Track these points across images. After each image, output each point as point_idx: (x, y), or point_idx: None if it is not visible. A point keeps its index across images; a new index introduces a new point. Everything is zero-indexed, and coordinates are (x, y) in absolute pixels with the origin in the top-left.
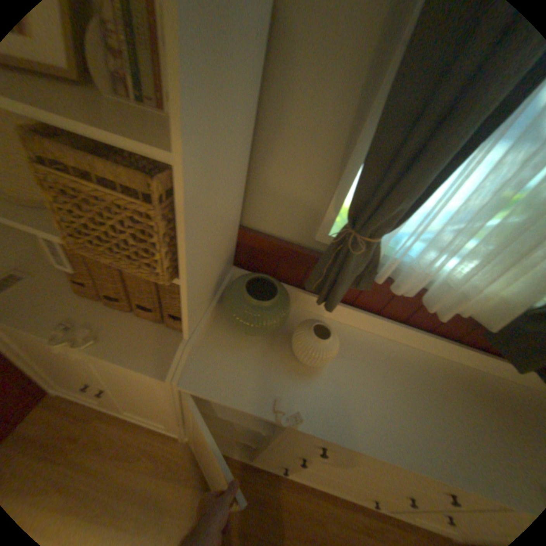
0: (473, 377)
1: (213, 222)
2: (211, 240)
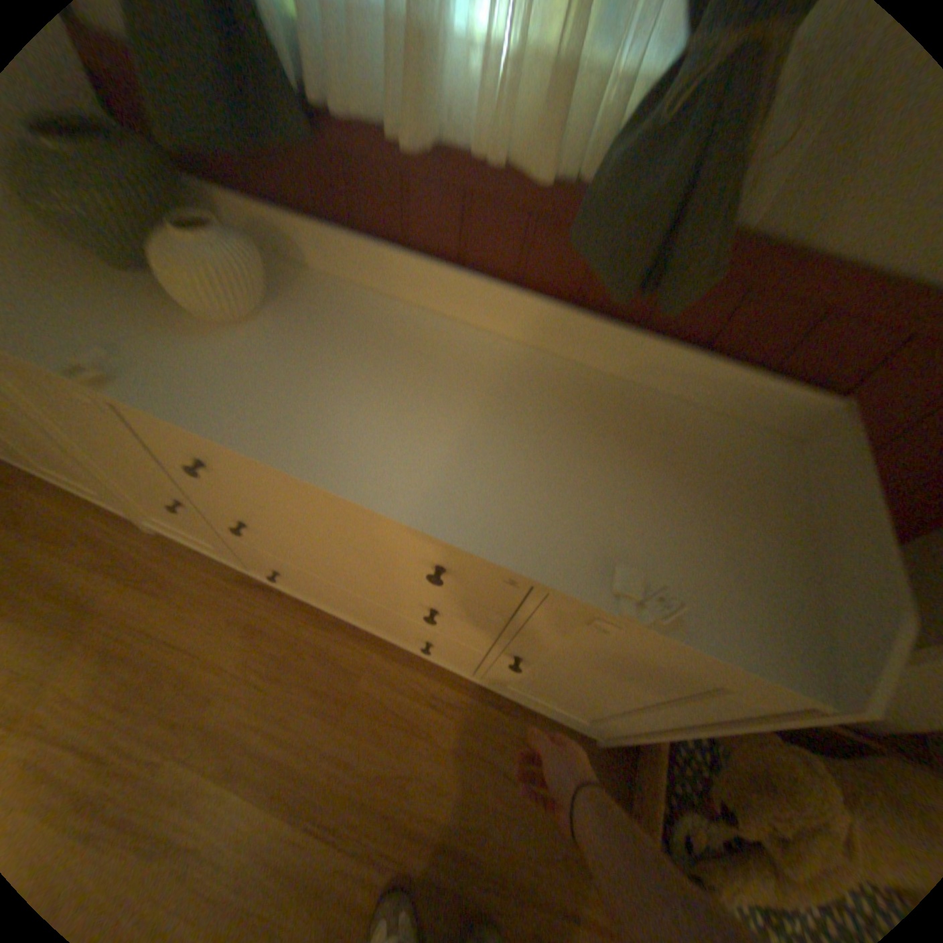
0: (603, 390)
1: None
2: None
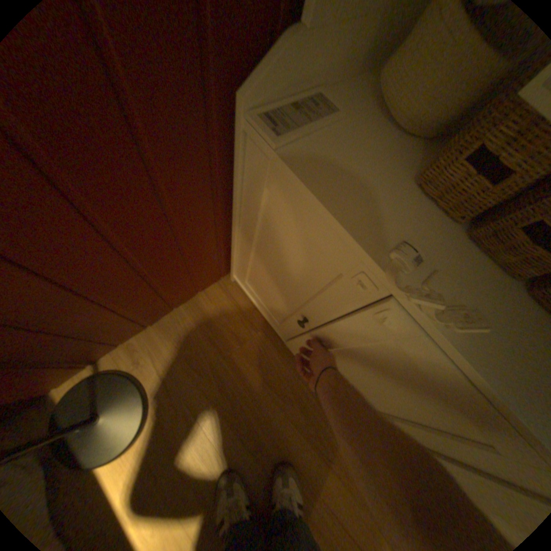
0: None
1: None
2: None
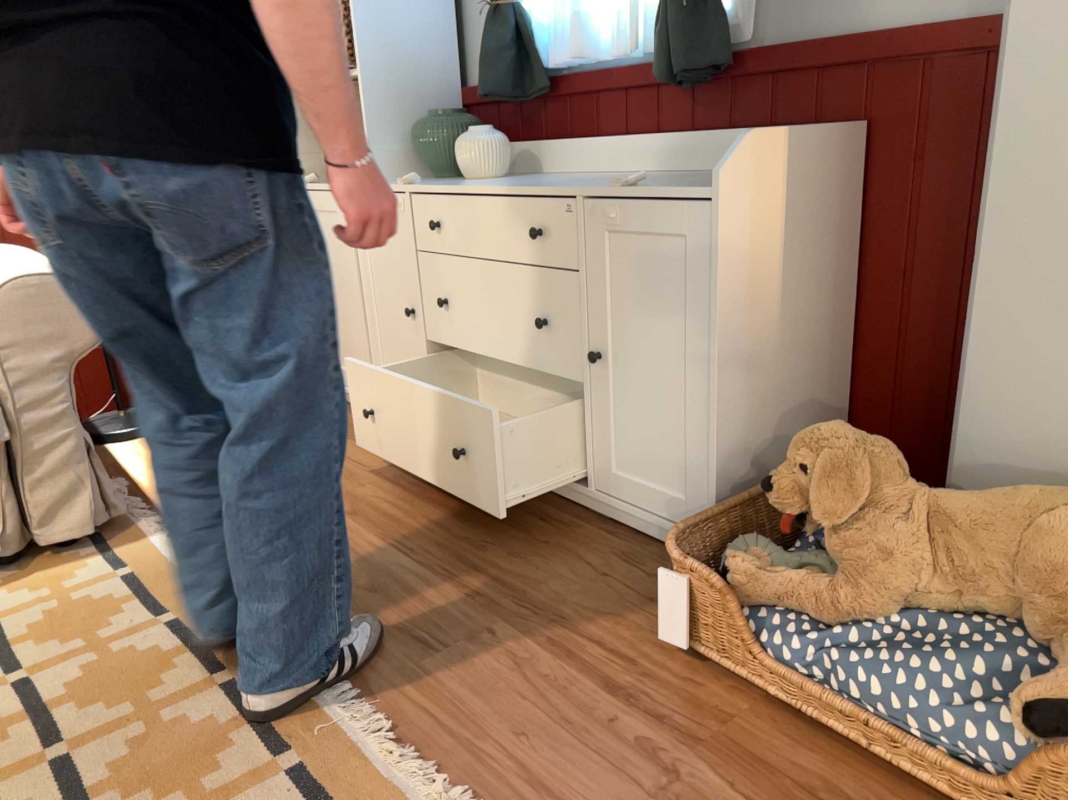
0: (697, 174)
1: (382, 28)
2: (384, 46)
